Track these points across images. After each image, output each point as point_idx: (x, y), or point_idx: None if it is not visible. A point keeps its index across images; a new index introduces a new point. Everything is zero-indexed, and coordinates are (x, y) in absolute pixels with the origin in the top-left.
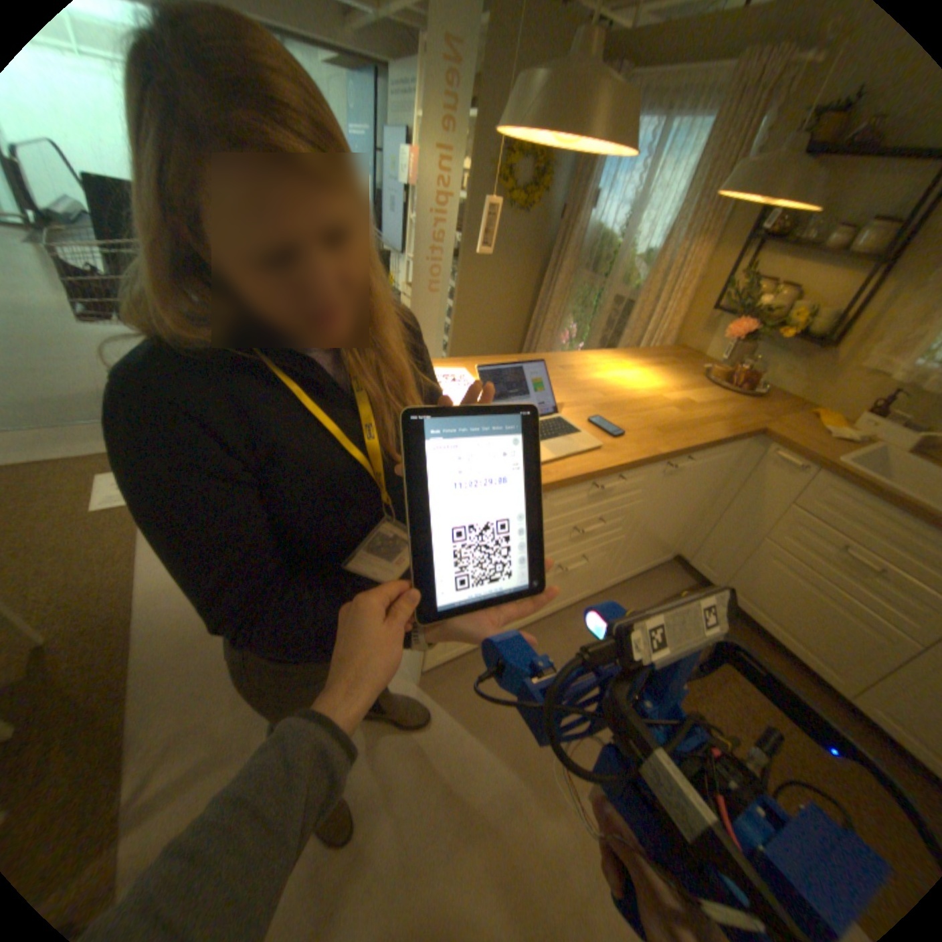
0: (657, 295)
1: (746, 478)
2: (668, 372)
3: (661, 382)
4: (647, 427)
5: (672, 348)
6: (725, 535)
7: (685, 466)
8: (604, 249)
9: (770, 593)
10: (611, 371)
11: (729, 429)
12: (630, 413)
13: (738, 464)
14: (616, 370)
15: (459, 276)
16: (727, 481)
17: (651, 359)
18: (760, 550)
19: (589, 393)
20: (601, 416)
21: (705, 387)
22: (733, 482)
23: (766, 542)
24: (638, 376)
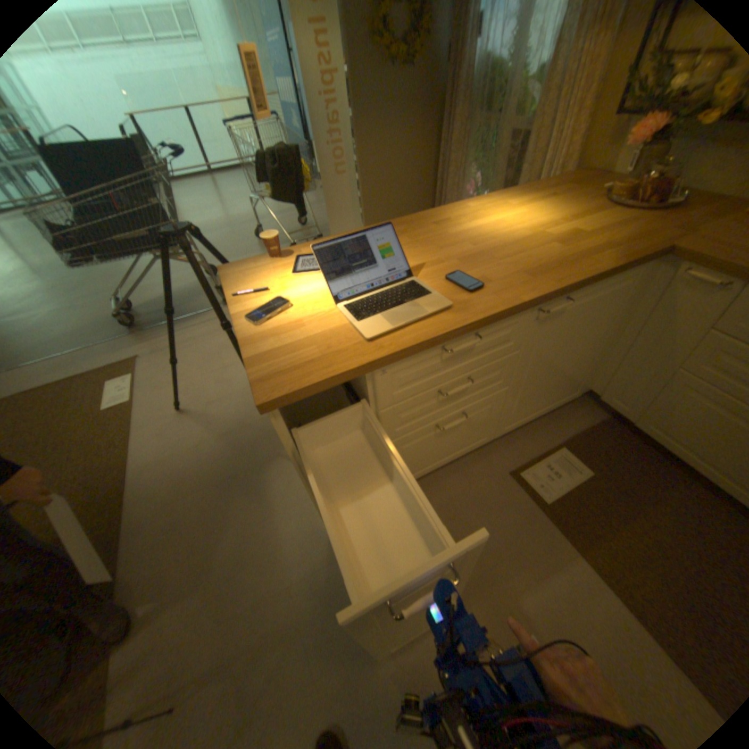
0: (553, 116)
1: (654, 305)
2: (561, 201)
3: (548, 215)
4: (515, 273)
5: (574, 172)
6: (634, 368)
7: (566, 307)
8: (495, 81)
9: (688, 425)
10: (491, 216)
11: (622, 256)
12: (499, 260)
13: (643, 291)
14: (498, 213)
15: (357, 152)
16: (632, 311)
17: (544, 191)
18: (674, 381)
19: (458, 245)
20: (463, 270)
21: (603, 210)
22: (640, 311)
23: (681, 373)
24: (522, 214)
